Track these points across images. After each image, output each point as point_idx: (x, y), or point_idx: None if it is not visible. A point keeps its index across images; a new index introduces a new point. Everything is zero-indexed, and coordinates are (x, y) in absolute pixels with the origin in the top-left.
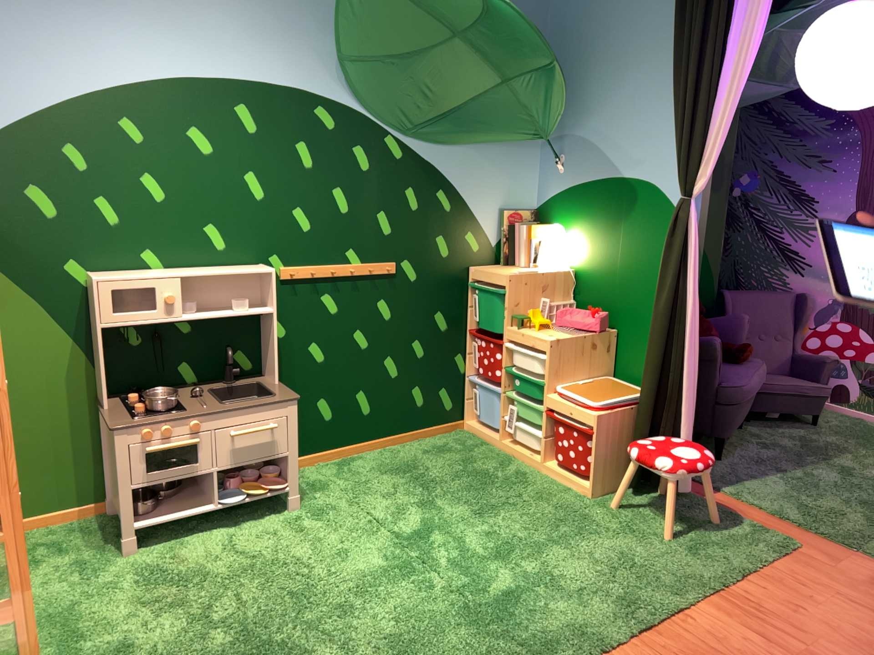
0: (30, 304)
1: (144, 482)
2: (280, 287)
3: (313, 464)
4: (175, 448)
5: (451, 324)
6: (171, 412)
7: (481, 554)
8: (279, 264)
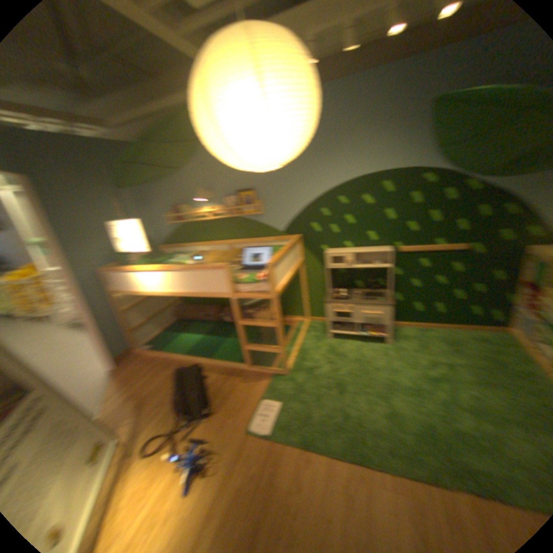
0: (310, 258)
1: (332, 320)
2: (398, 255)
3: (409, 326)
4: (342, 312)
5: (506, 277)
6: (344, 300)
7: (461, 406)
8: (398, 246)
